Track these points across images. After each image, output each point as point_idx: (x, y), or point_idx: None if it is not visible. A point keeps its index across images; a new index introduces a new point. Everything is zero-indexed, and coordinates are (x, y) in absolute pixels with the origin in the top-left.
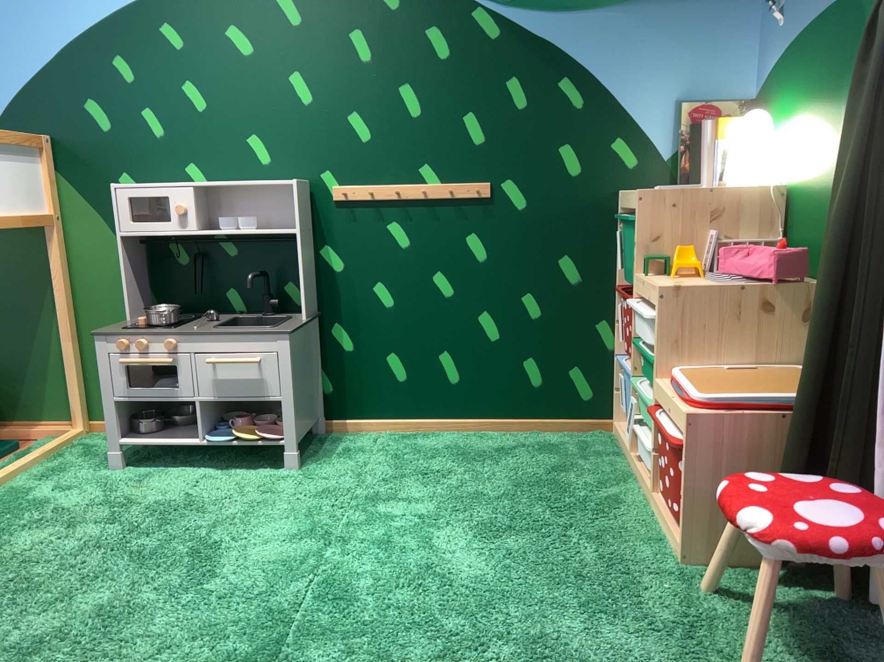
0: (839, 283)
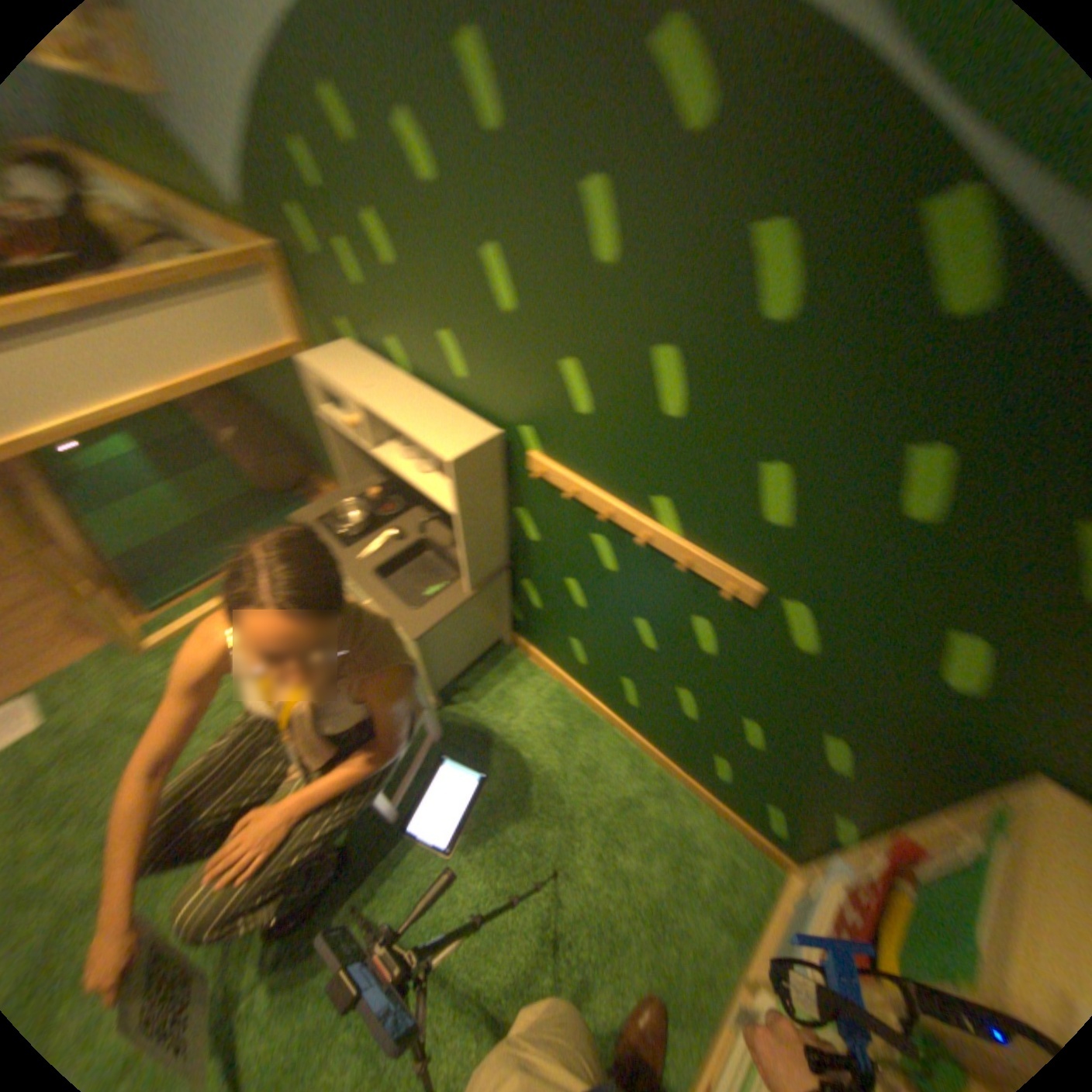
0: None
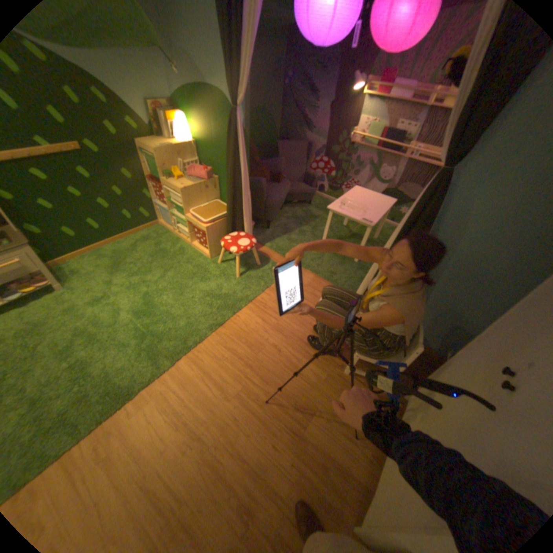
0: (232, 191)
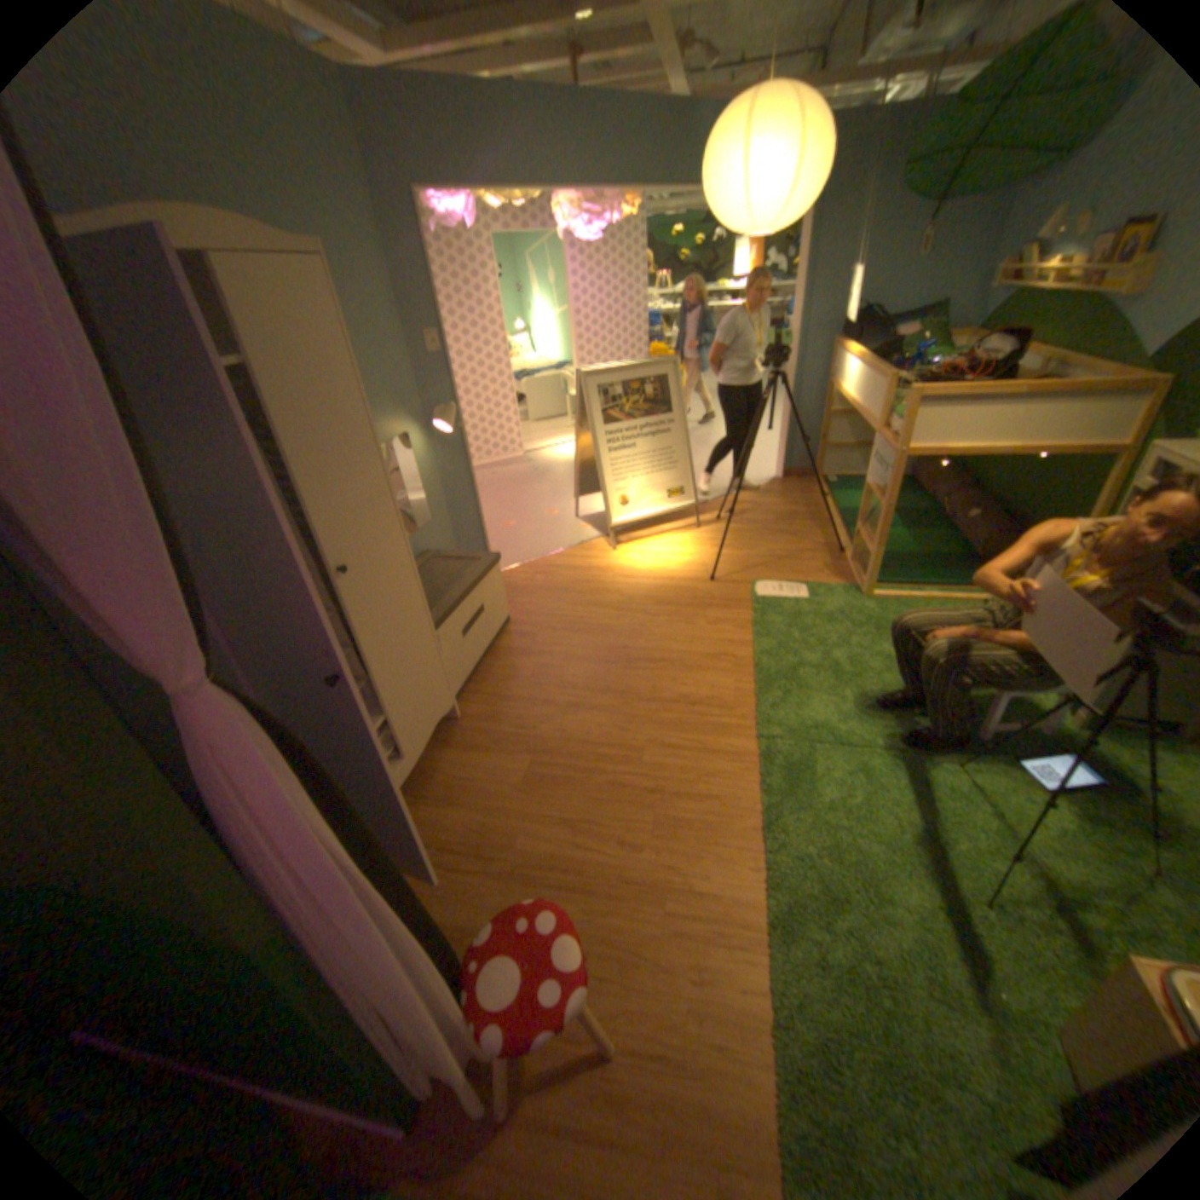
0: None
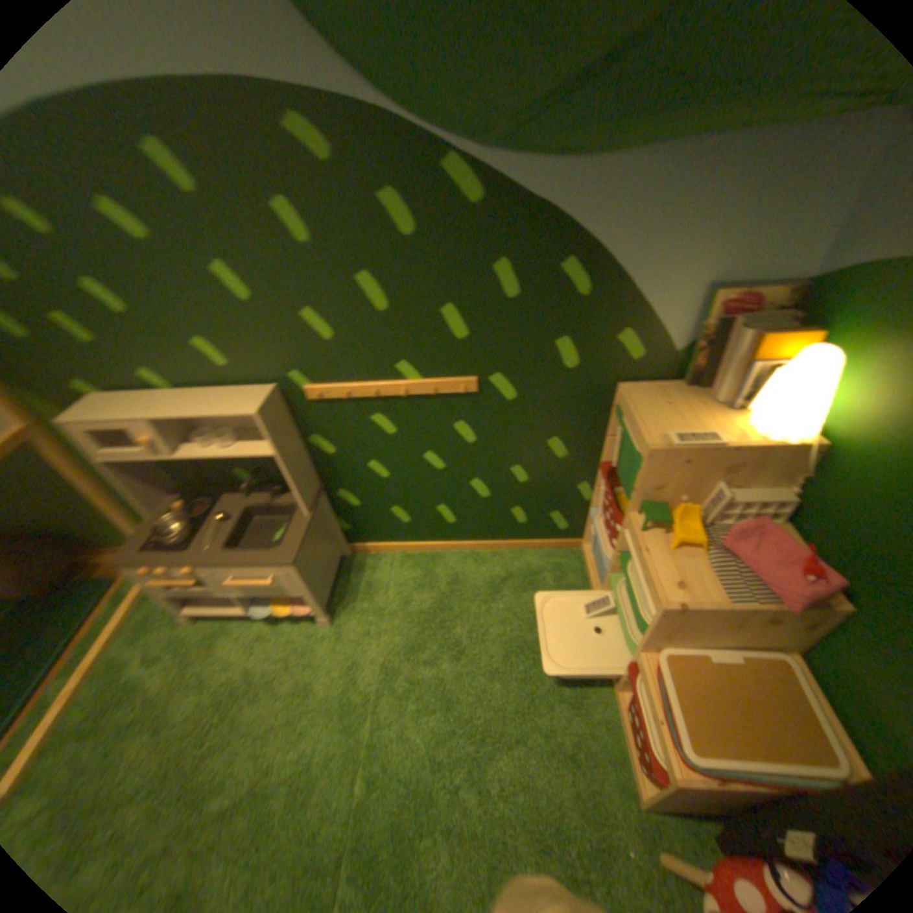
0: None
